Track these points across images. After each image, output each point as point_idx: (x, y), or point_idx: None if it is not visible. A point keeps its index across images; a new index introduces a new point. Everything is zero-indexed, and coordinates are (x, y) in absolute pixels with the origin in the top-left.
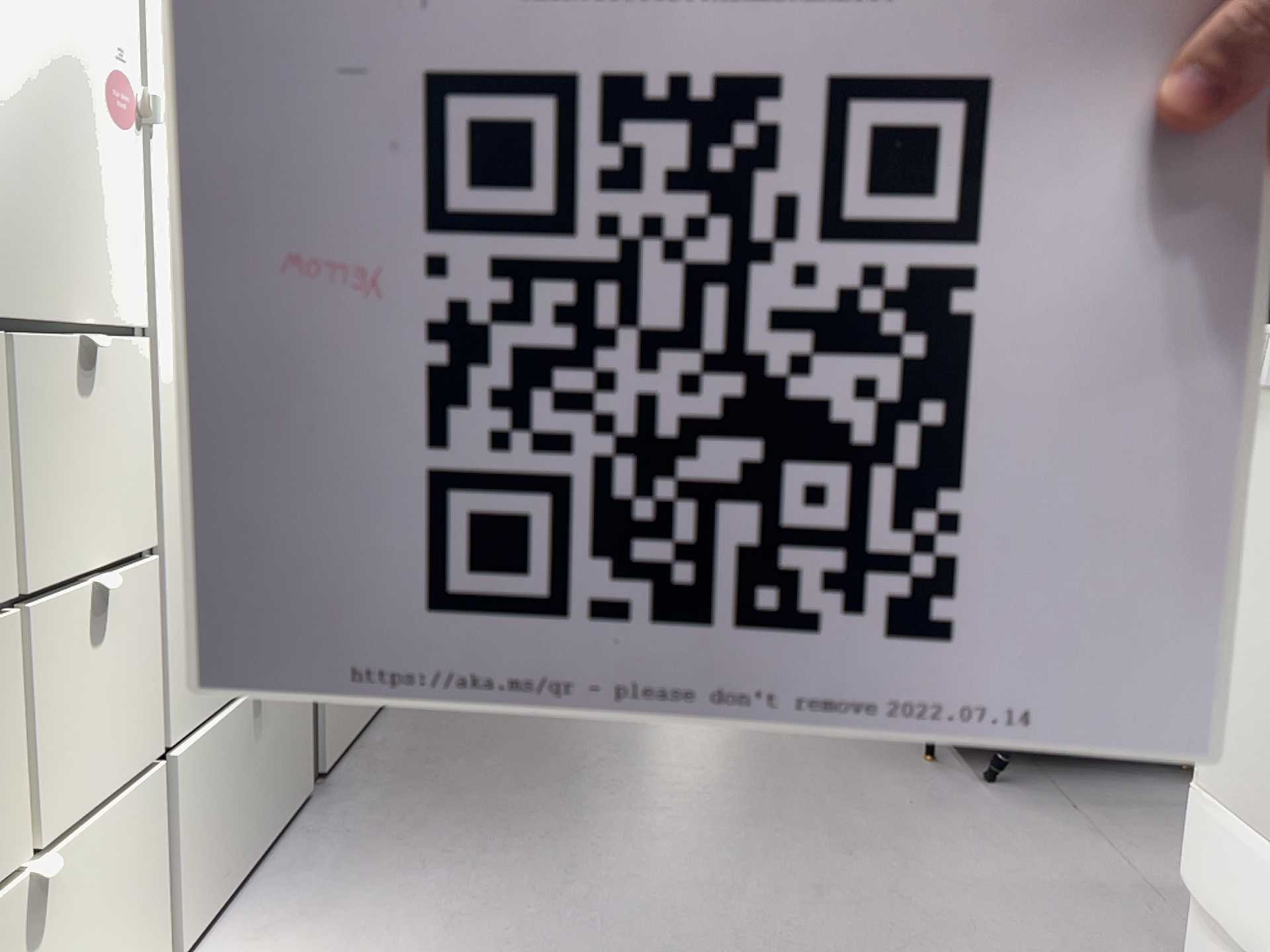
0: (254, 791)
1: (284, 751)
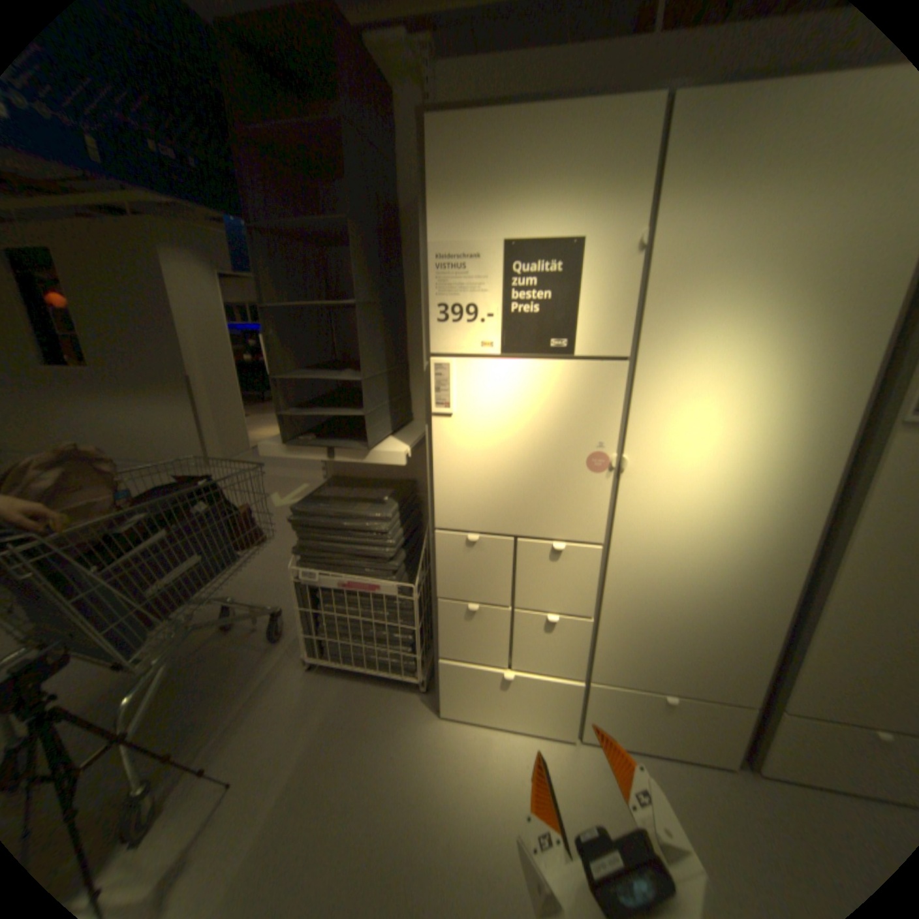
0: (667, 734)
1: (709, 738)
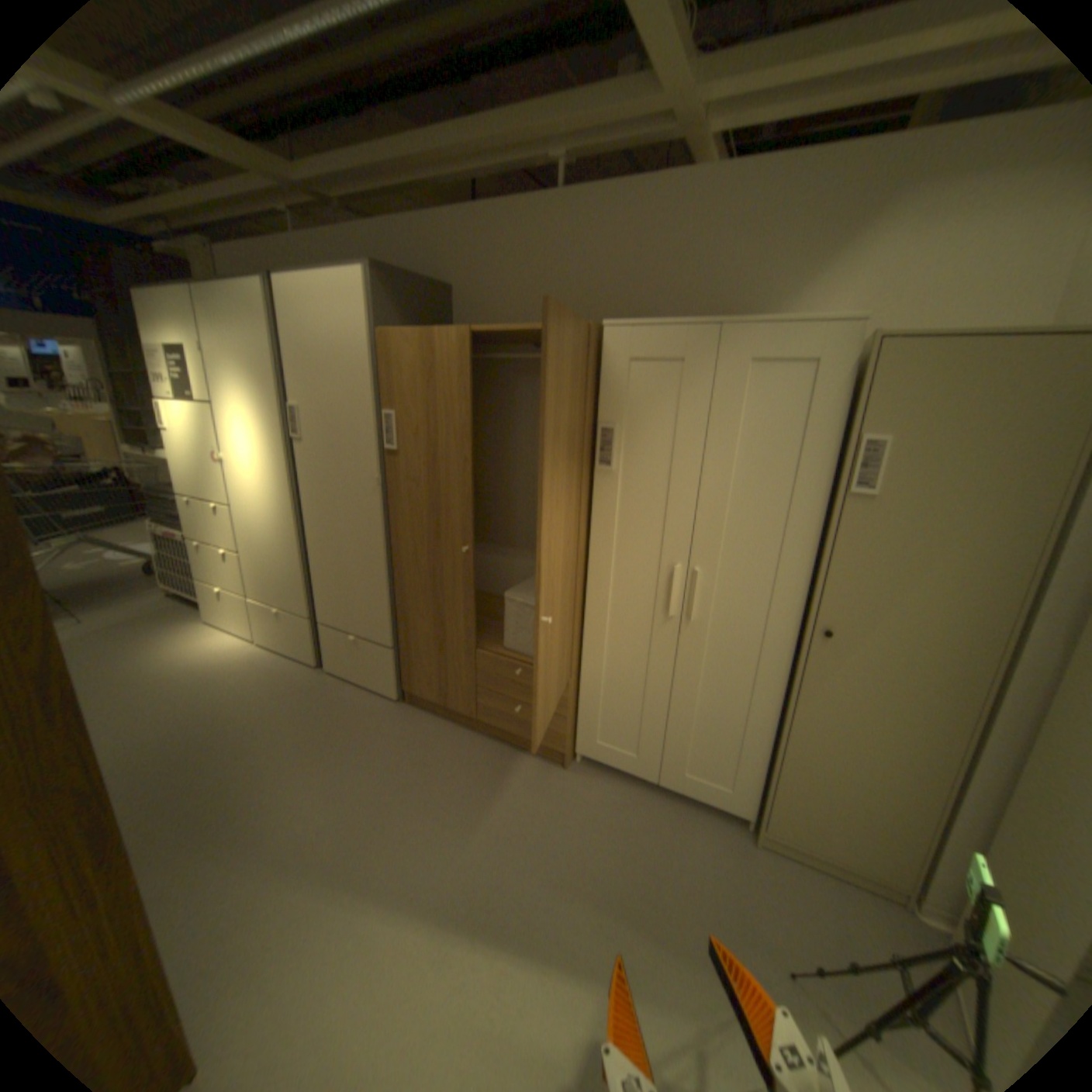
0: (282, 637)
1: (297, 641)
